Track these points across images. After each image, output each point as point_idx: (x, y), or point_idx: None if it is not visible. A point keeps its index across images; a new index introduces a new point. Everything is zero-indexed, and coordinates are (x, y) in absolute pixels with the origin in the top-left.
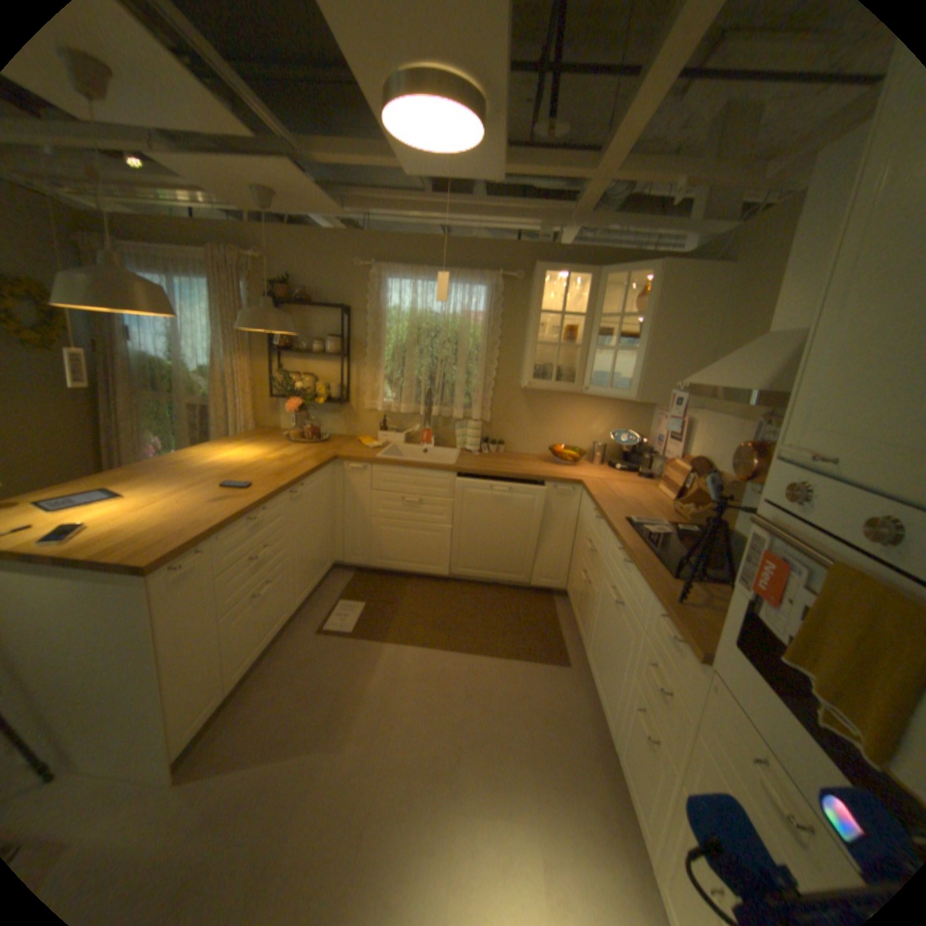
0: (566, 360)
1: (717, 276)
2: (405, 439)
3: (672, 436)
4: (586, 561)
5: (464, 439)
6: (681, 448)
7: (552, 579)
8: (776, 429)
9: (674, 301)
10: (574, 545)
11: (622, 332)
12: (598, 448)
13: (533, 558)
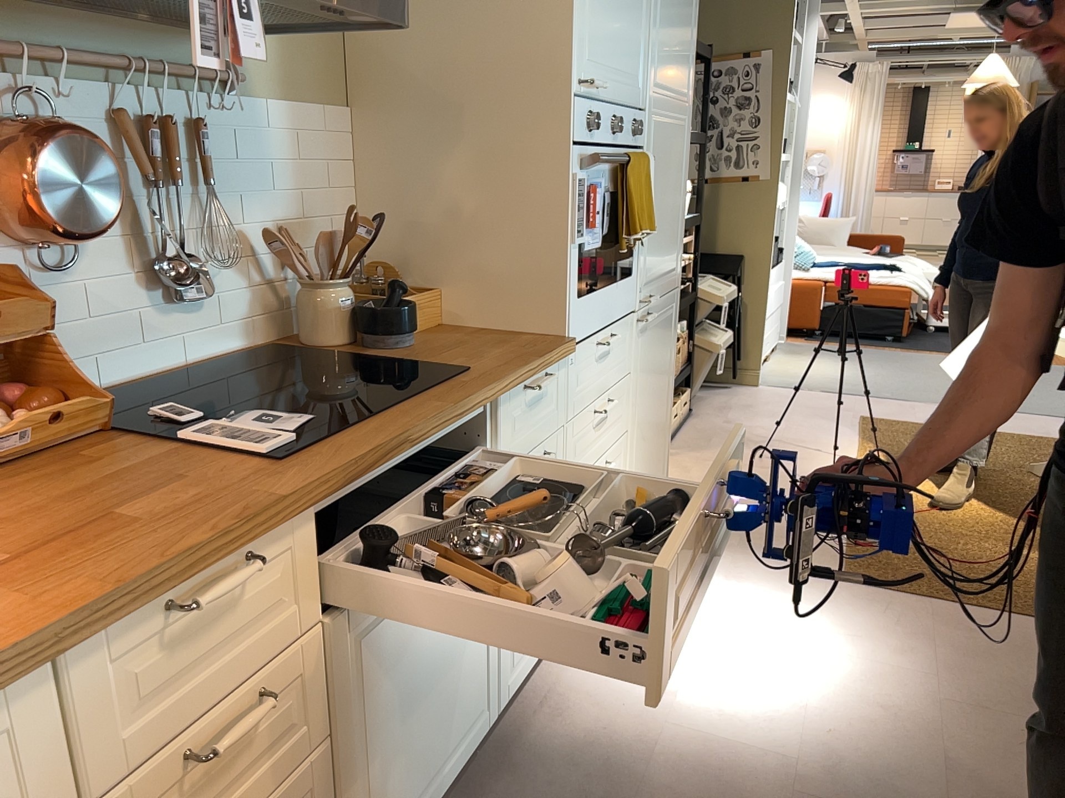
0: None
1: None
2: None
3: None
4: None
5: None
6: None
7: None
8: (31, 82)
9: None
10: None
11: None
12: None
13: None
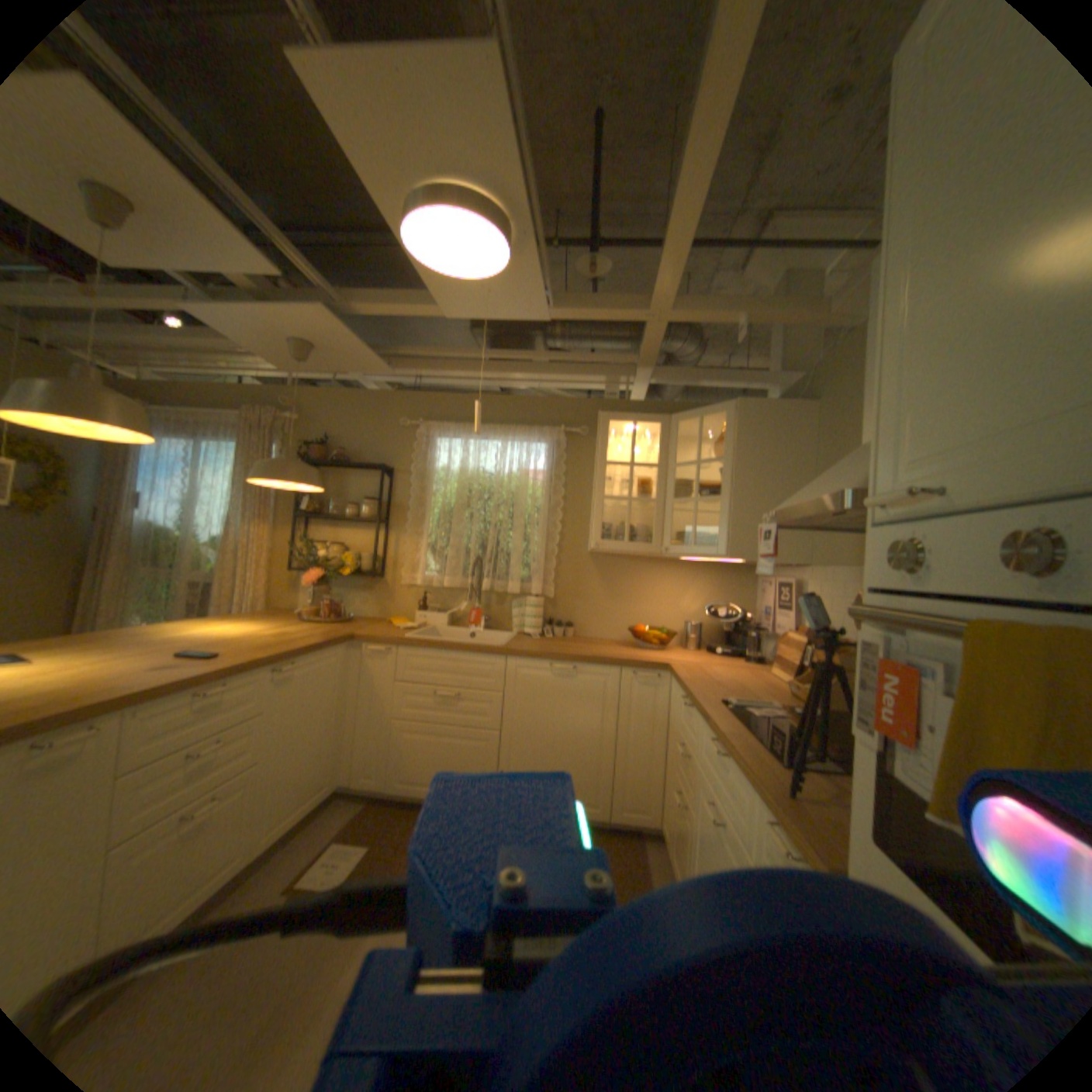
0: (644, 522)
1: (799, 414)
2: (450, 620)
3: (780, 604)
4: (680, 776)
5: (522, 619)
6: (793, 617)
7: (640, 812)
8: None
9: (755, 442)
10: (667, 757)
11: (703, 484)
12: (692, 628)
13: (611, 778)
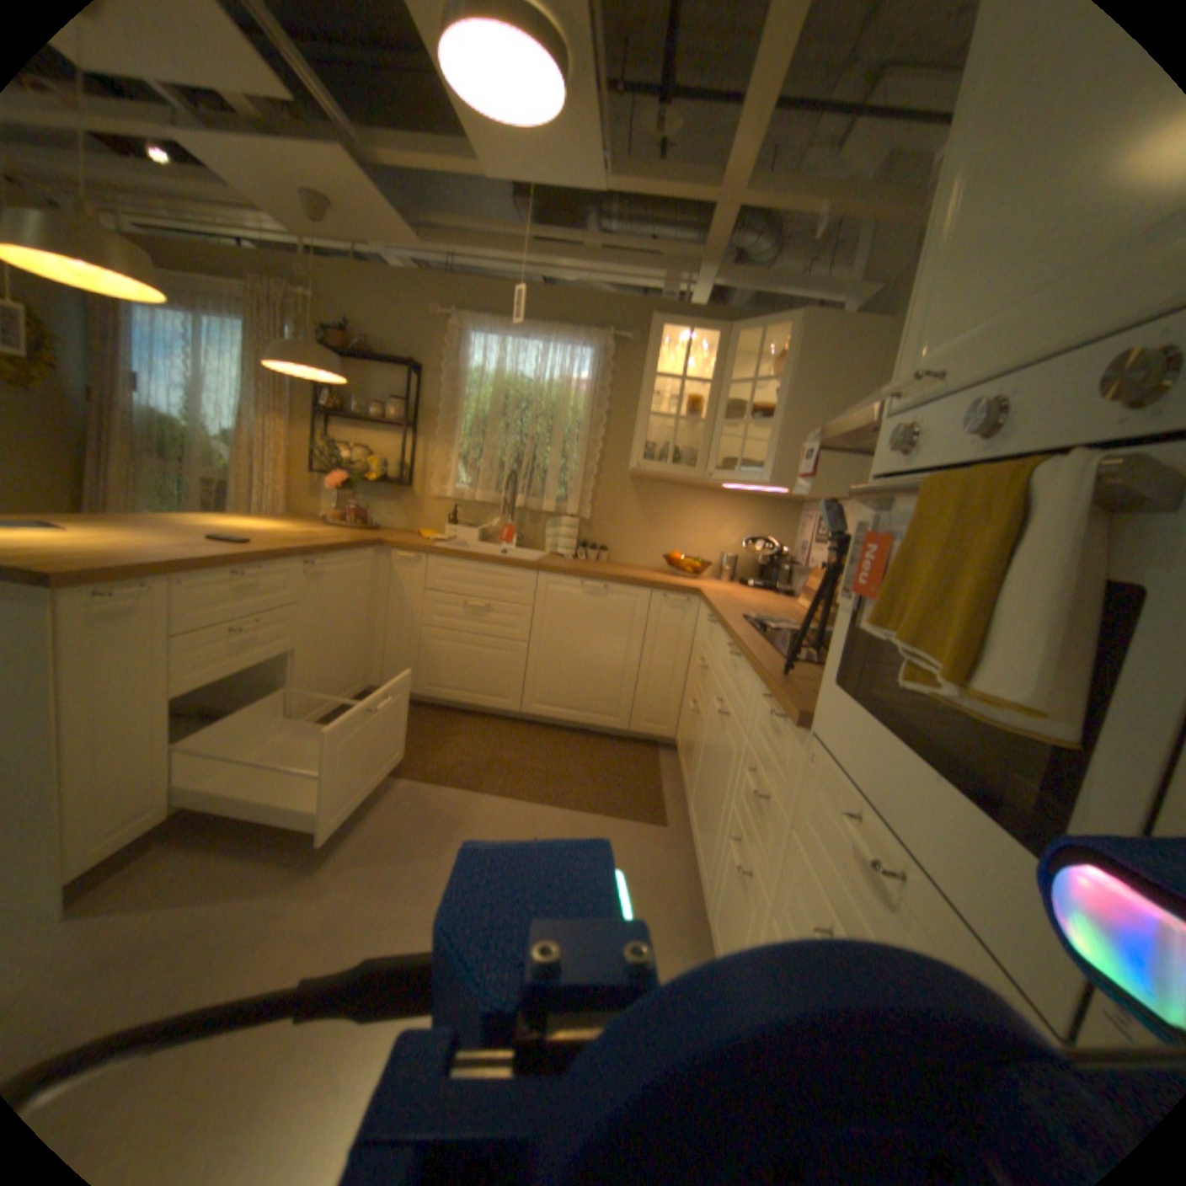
0: (690, 447)
1: (870, 332)
2: (481, 537)
3: (817, 539)
4: (696, 688)
5: (555, 541)
6: (827, 551)
7: (656, 724)
8: None
9: (817, 361)
10: (687, 676)
11: (758, 408)
12: (727, 560)
13: (632, 693)
